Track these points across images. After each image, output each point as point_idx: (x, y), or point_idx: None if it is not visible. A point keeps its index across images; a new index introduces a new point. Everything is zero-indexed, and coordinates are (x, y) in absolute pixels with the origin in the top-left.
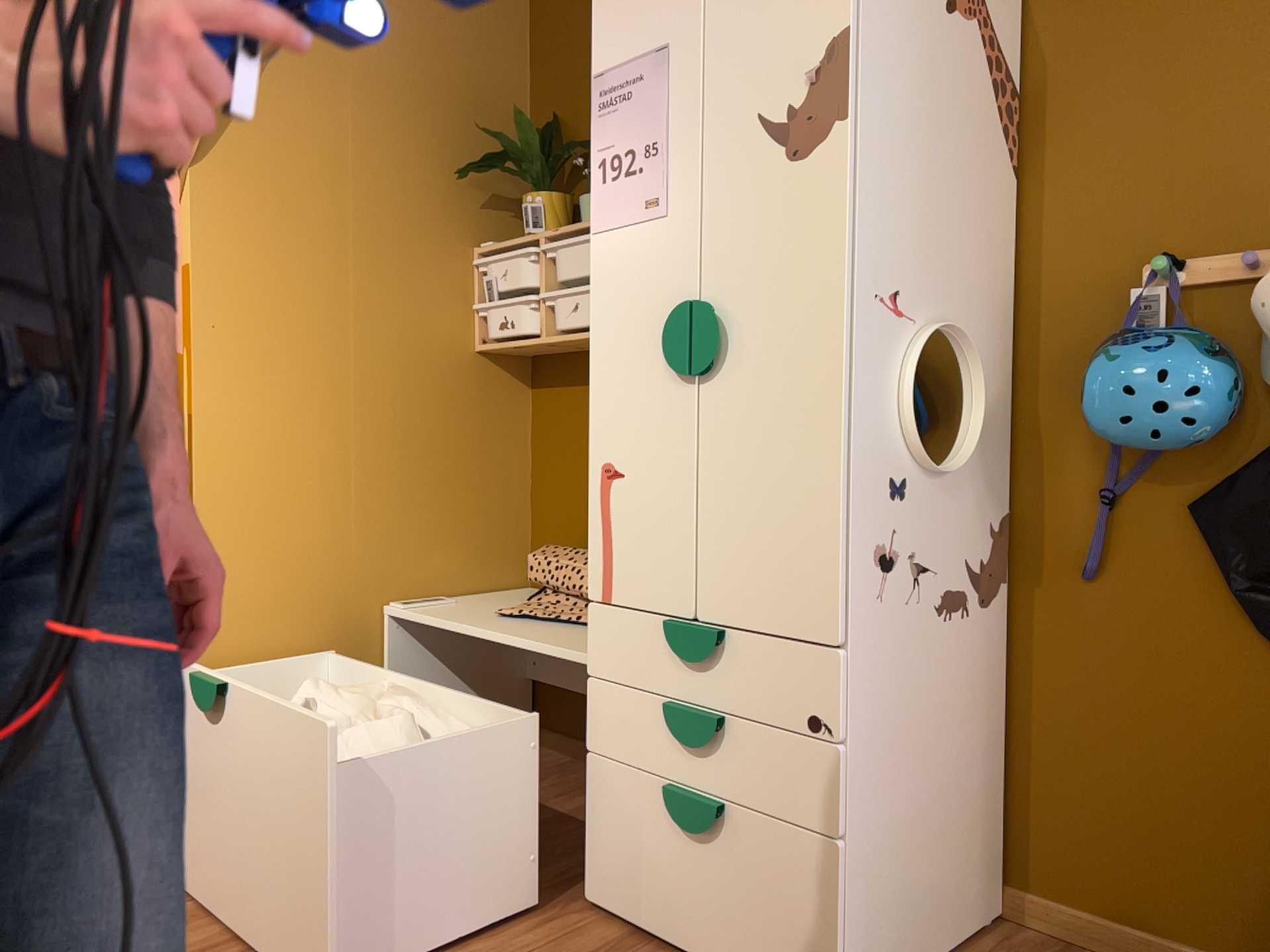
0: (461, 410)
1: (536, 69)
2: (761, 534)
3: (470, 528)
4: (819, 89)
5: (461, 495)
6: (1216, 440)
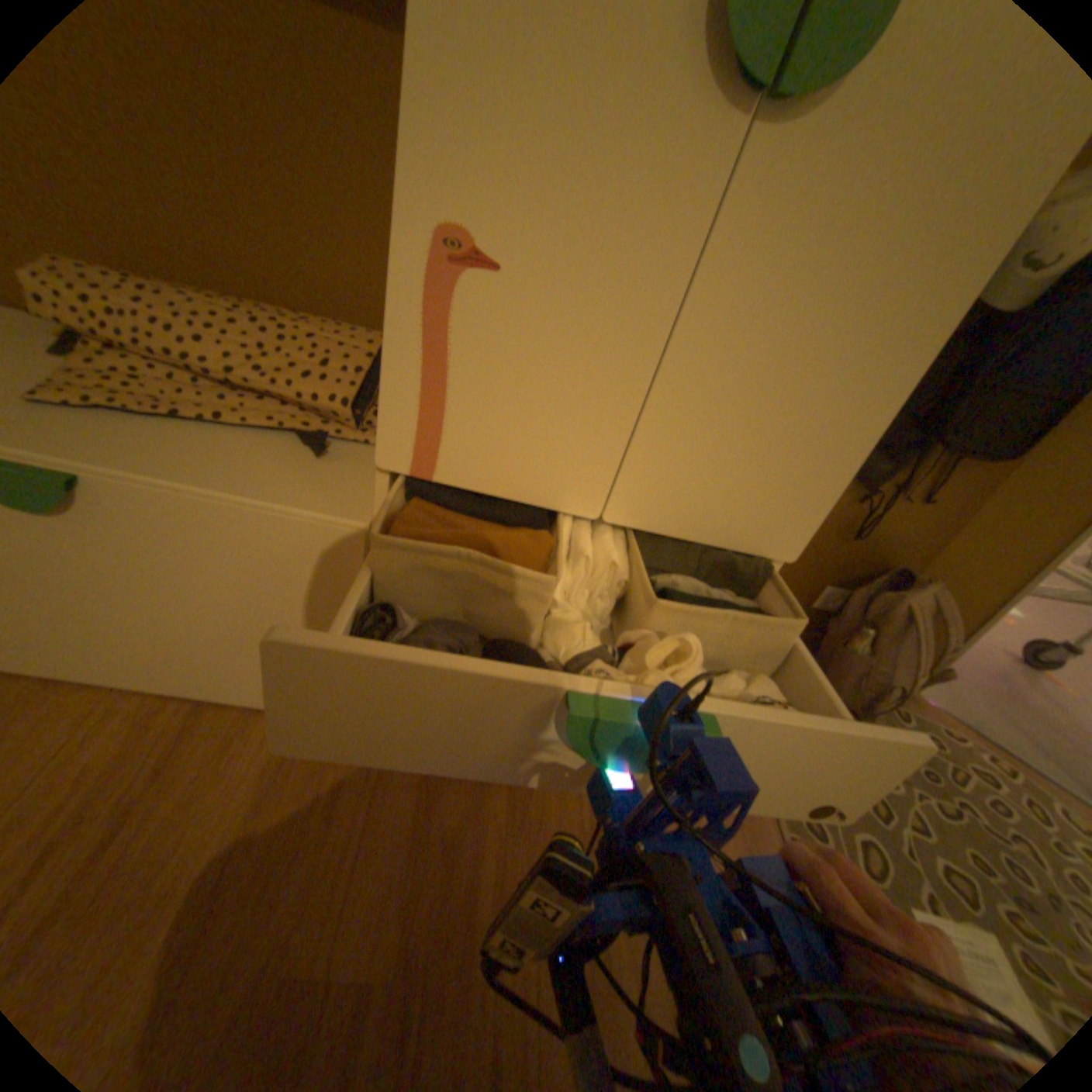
0: None
1: None
2: (751, 429)
3: None
4: None
5: None
6: None
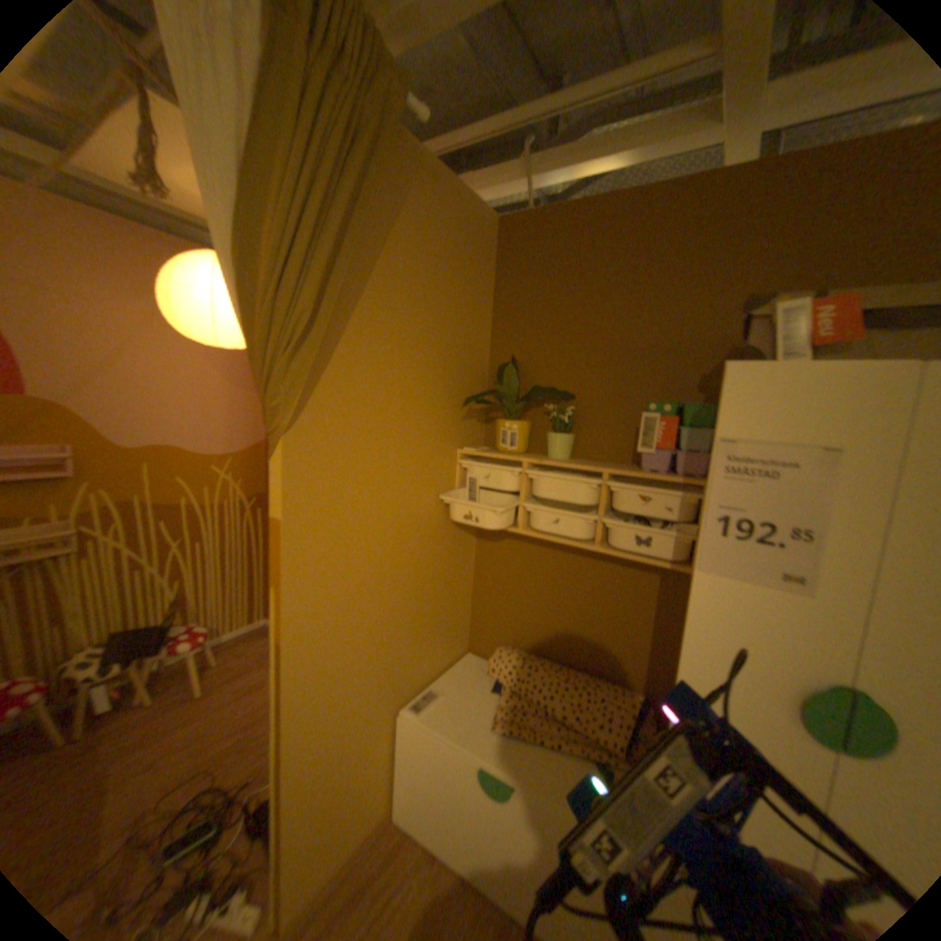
0: (447, 559)
1: (499, 318)
2: None
3: (447, 631)
4: None
5: (444, 613)
6: None
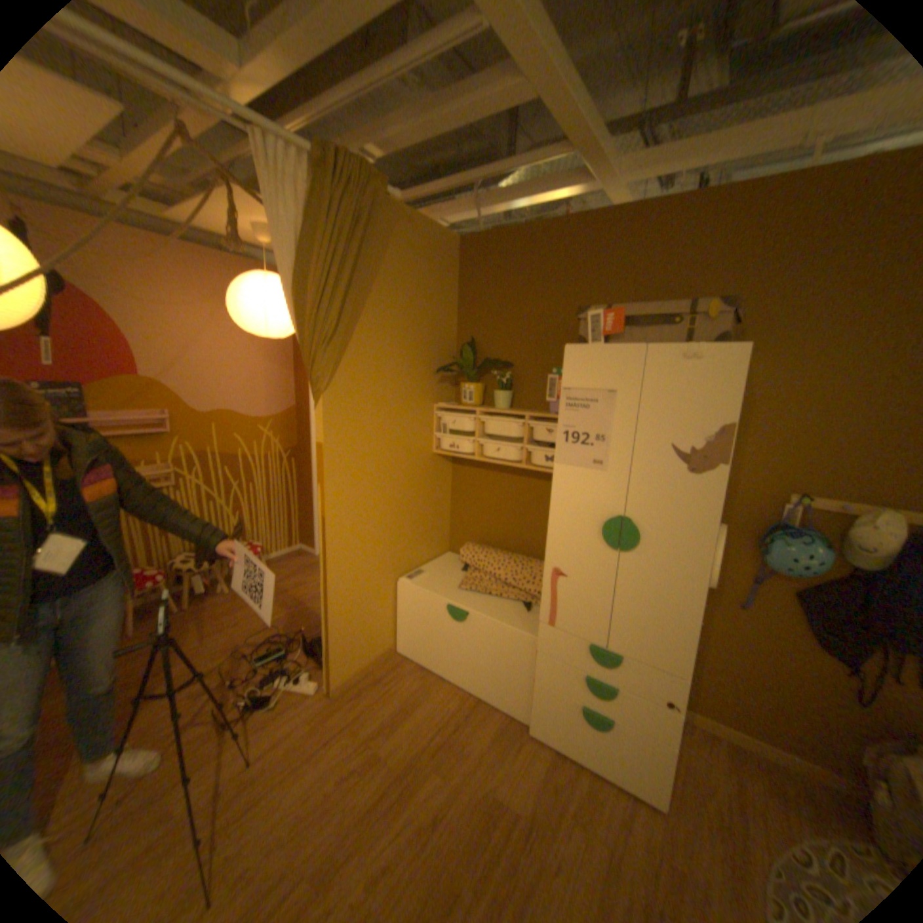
0: (429, 482)
1: (462, 311)
2: (650, 625)
3: (431, 533)
4: (713, 445)
5: (428, 520)
6: (822, 576)
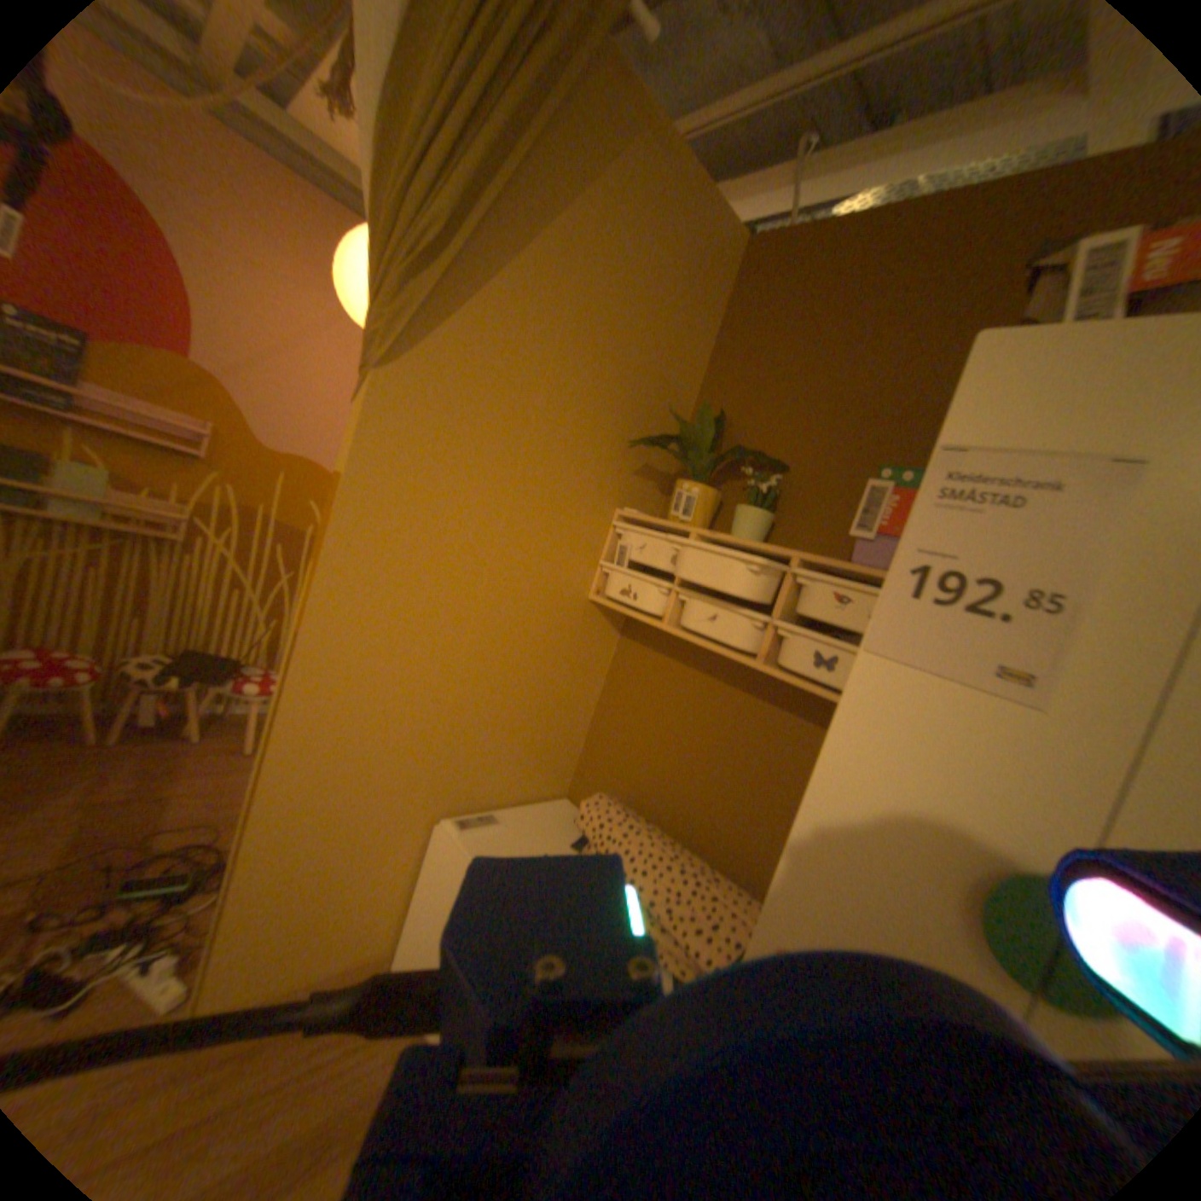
0: (563, 650)
1: (718, 362)
2: None
3: (538, 750)
4: None
5: (540, 722)
6: None
